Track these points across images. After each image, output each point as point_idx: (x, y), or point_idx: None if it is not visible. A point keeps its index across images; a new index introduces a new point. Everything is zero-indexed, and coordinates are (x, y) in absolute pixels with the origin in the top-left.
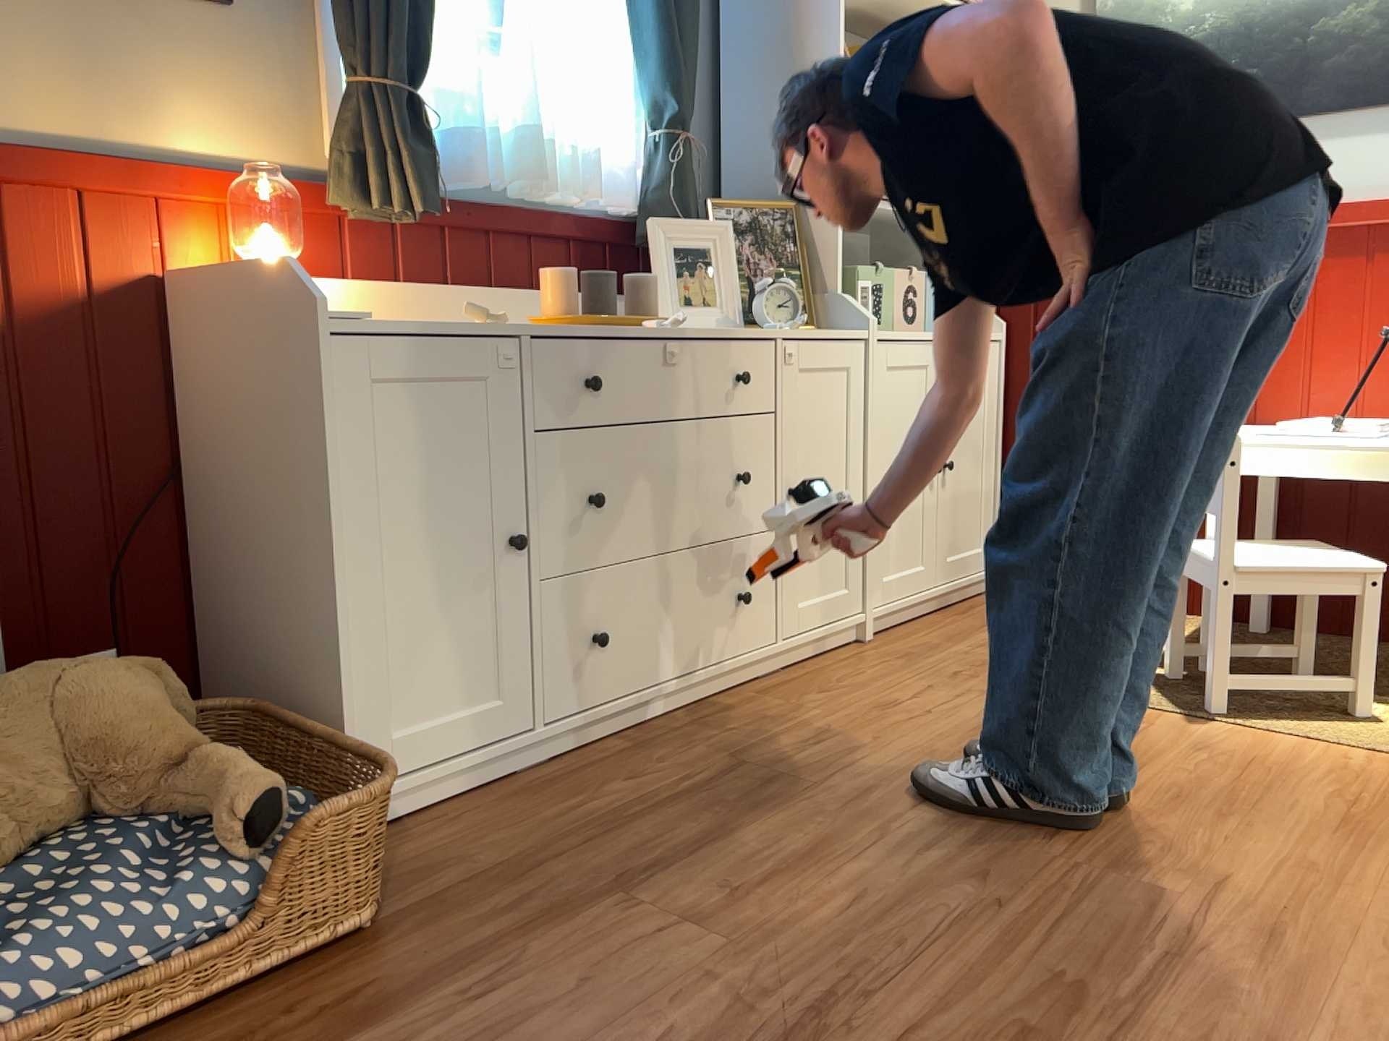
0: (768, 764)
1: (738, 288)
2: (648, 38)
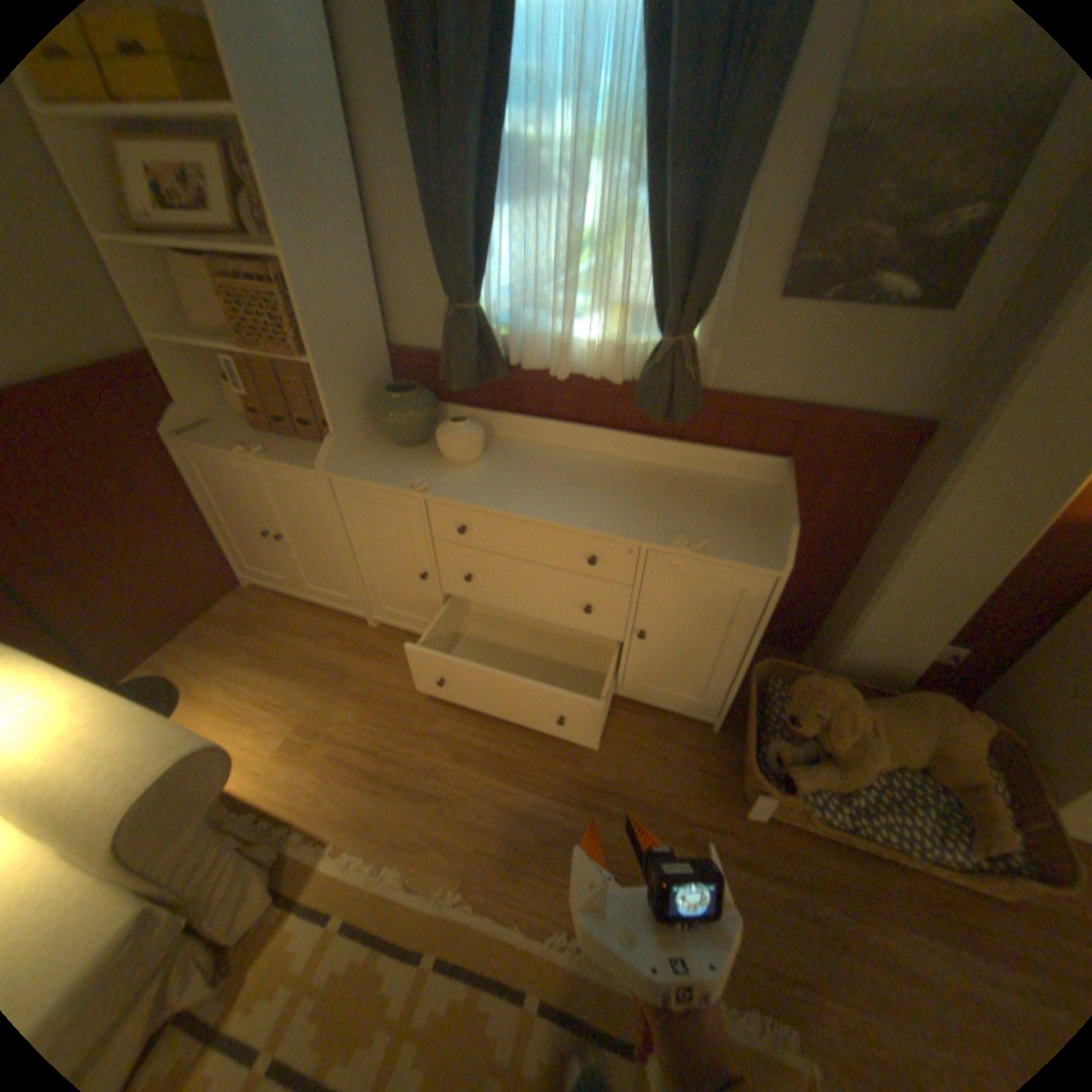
0: None
1: None
2: None
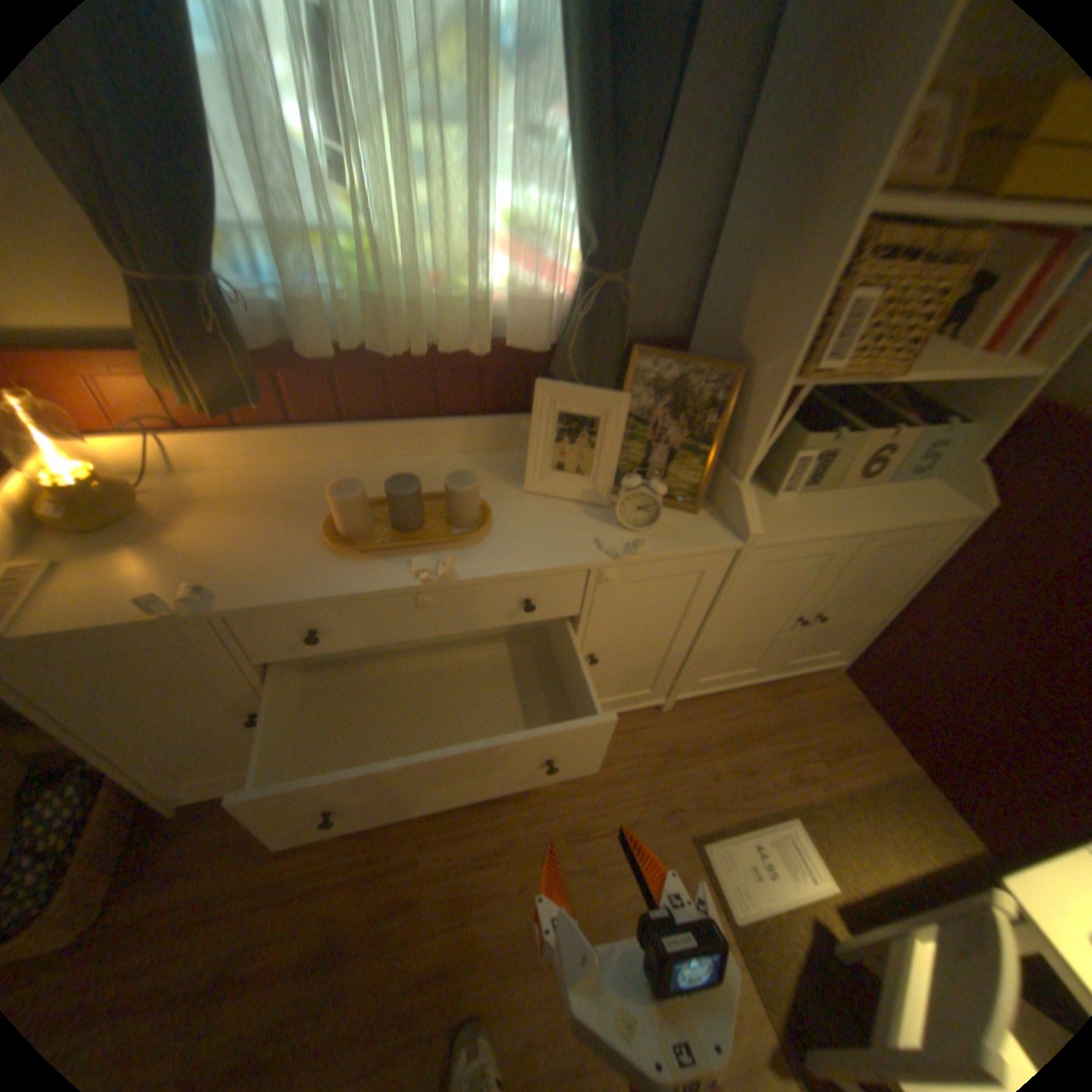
0: (426, 878)
1: (614, 470)
2: (578, 133)
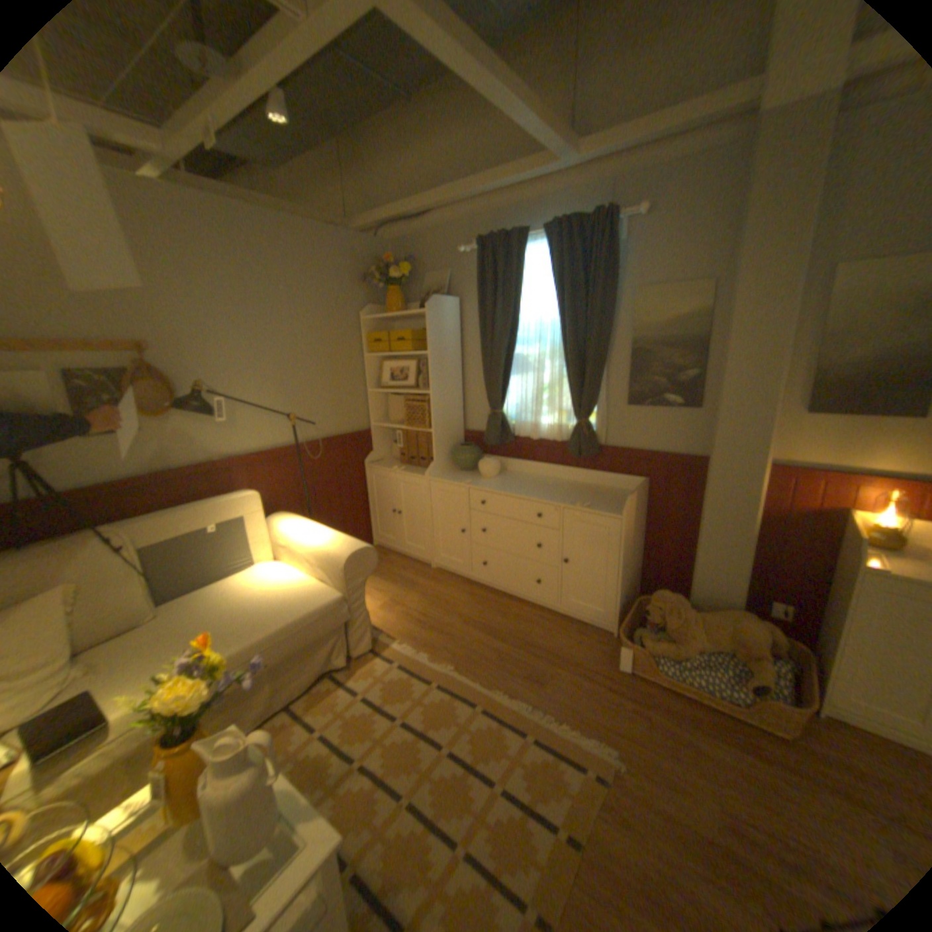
0: None
1: None
2: None
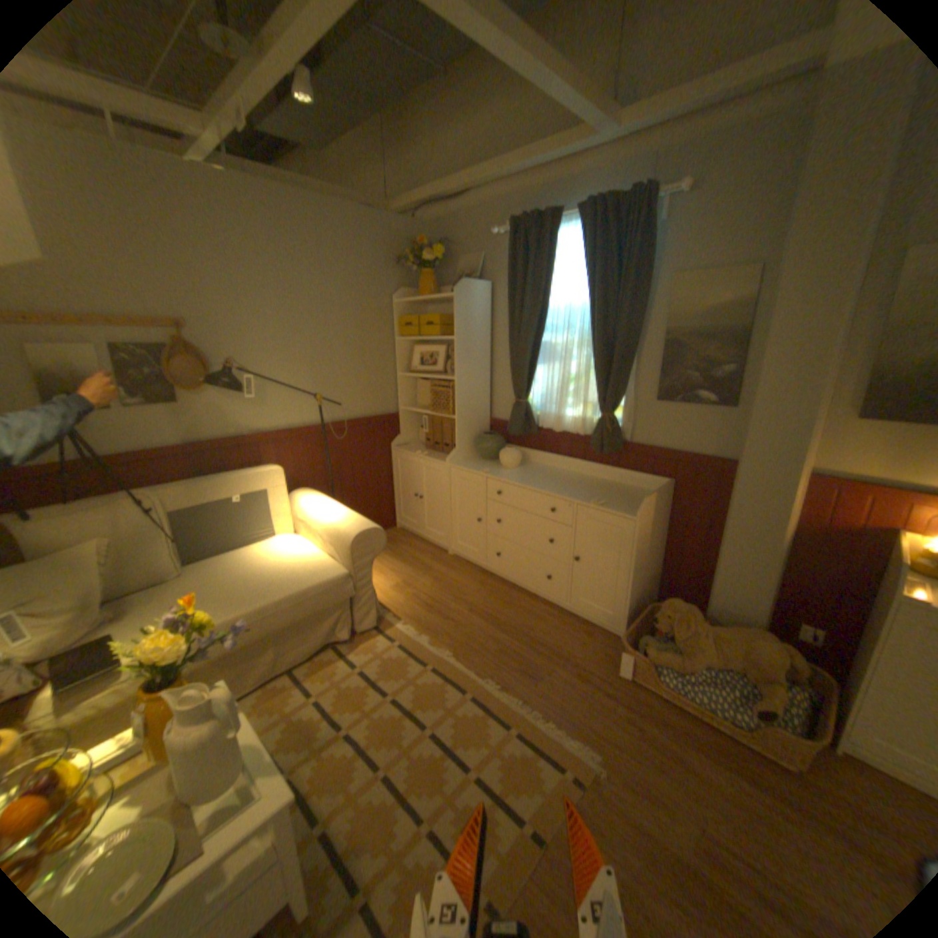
0: None
1: None
2: None
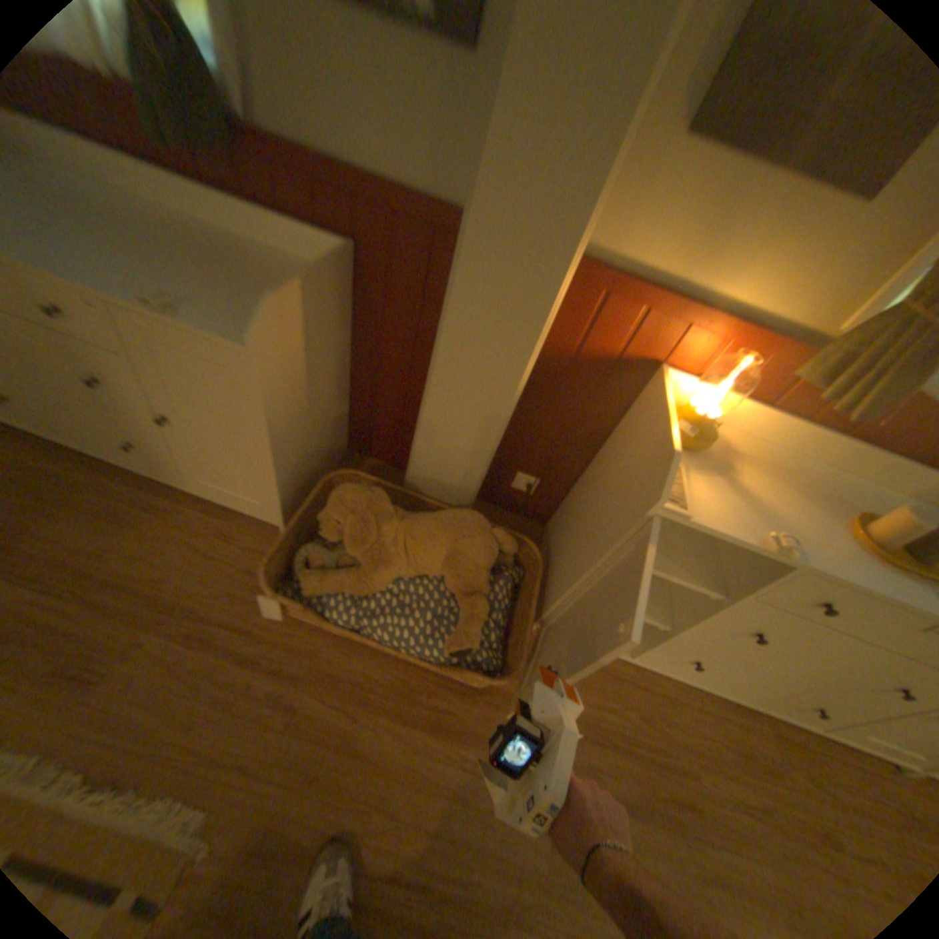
0: (709, 796)
1: None
2: None
